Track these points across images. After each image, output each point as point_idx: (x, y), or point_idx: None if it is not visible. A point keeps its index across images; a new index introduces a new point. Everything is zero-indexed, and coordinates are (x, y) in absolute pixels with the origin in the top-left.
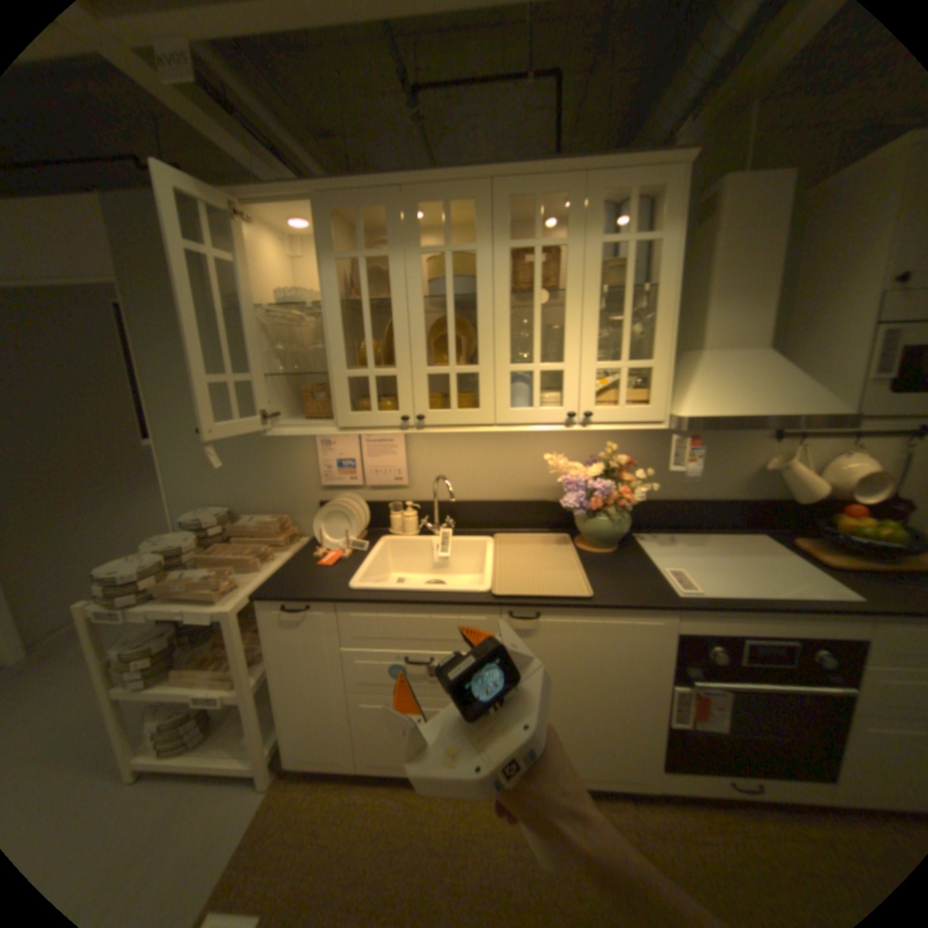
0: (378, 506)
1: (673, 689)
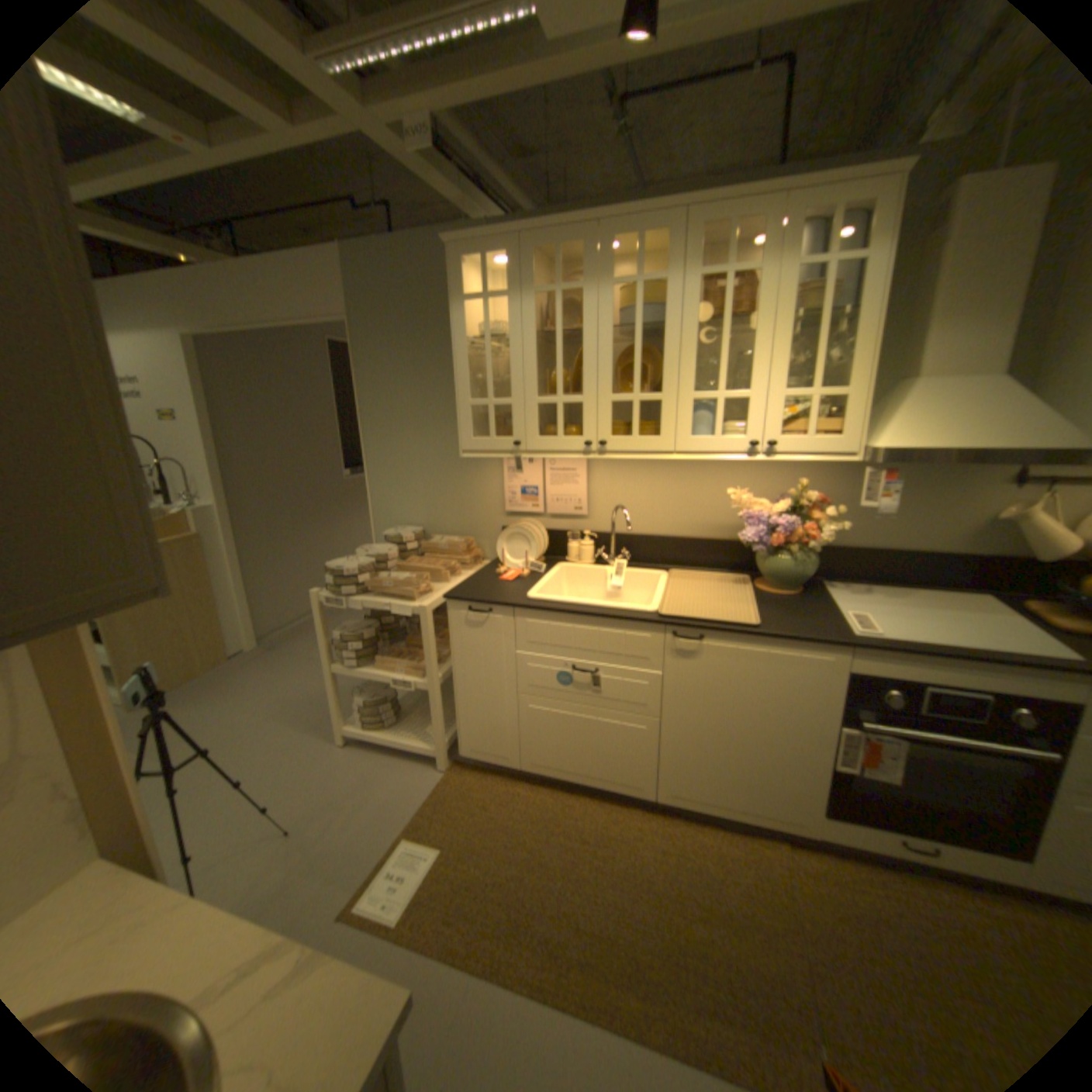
0: (555, 533)
1: (840, 729)
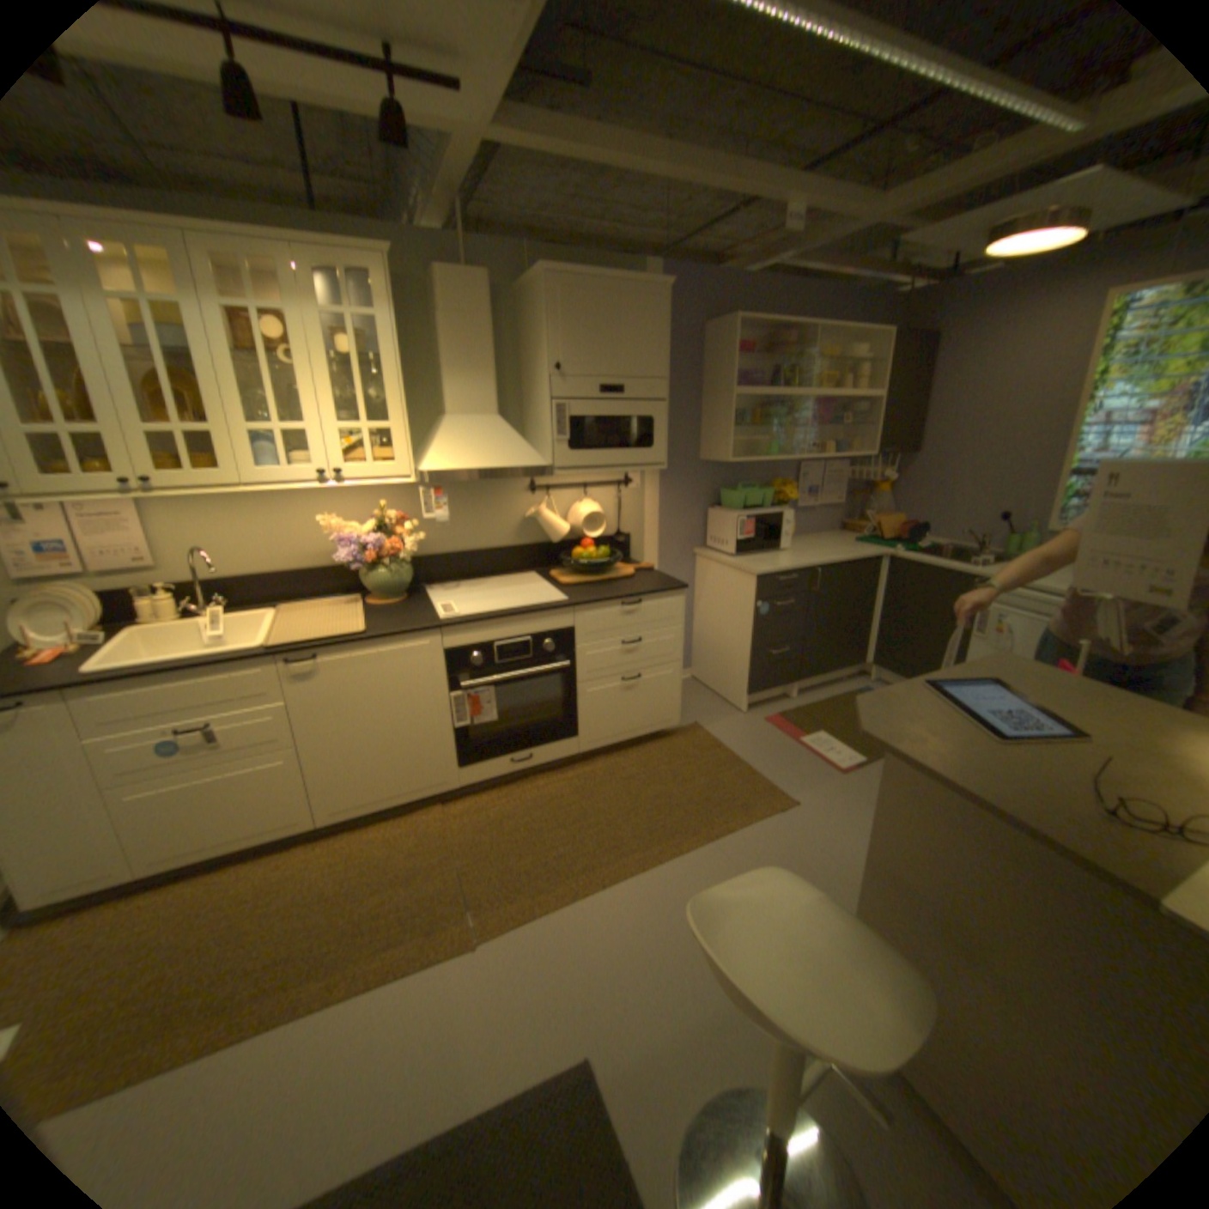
0: (112, 593)
1: (449, 695)
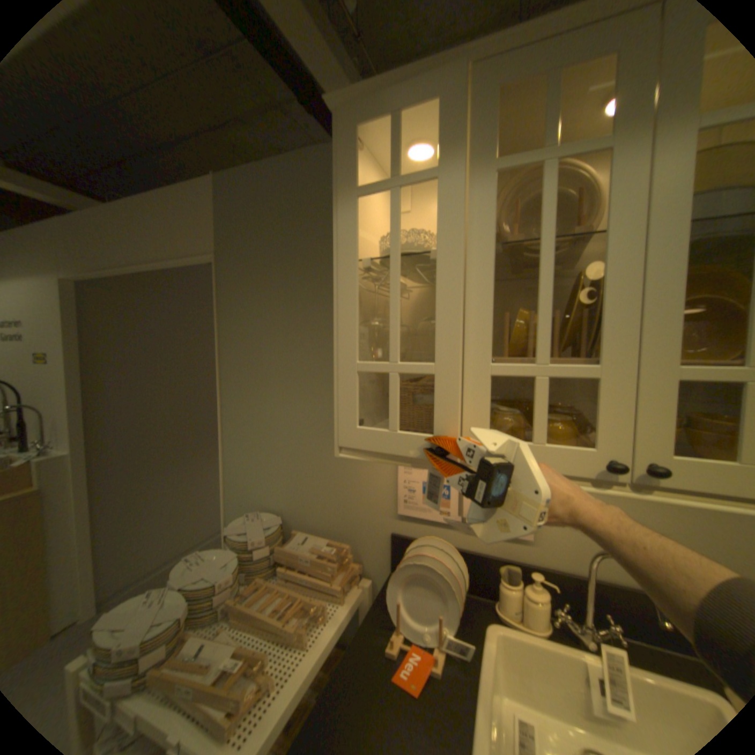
0: (481, 569)
1: None
